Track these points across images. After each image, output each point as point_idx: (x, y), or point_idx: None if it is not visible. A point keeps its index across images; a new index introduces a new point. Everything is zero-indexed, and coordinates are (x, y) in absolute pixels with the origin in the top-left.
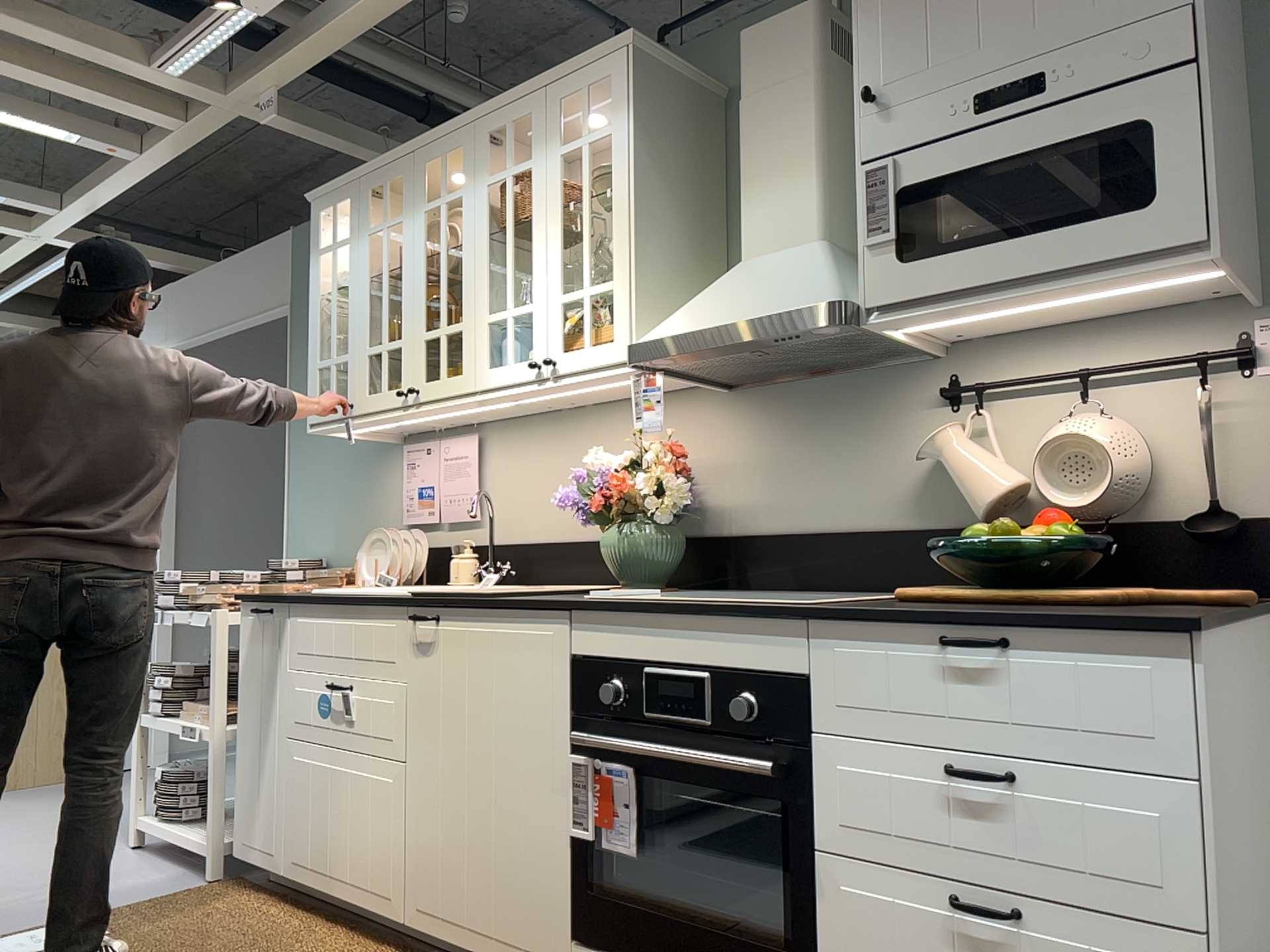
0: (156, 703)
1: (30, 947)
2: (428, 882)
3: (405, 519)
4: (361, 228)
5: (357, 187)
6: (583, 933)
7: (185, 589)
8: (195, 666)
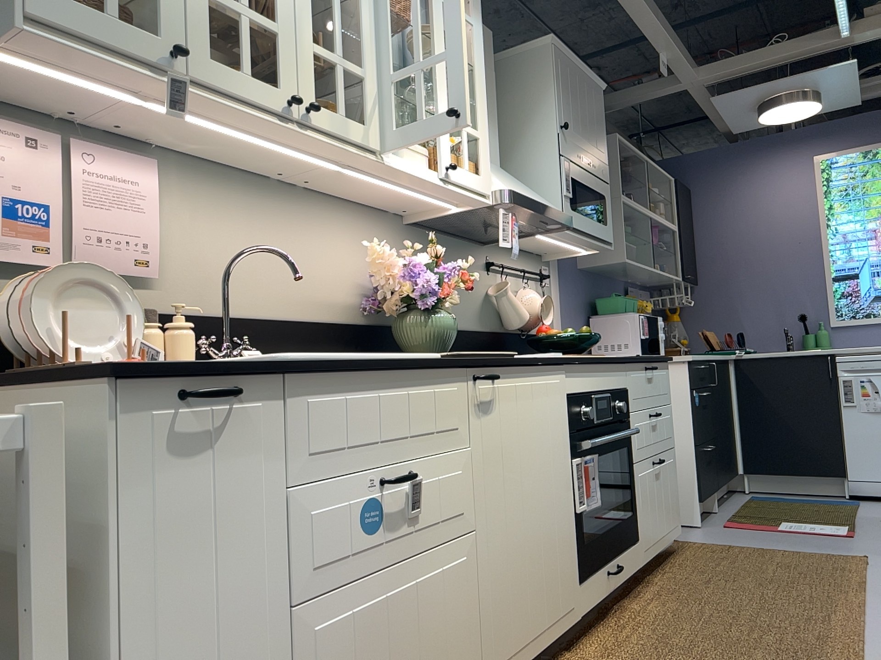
0: None
1: None
2: (503, 630)
3: None
4: None
5: None
6: (583, 572)
7: None
8: None
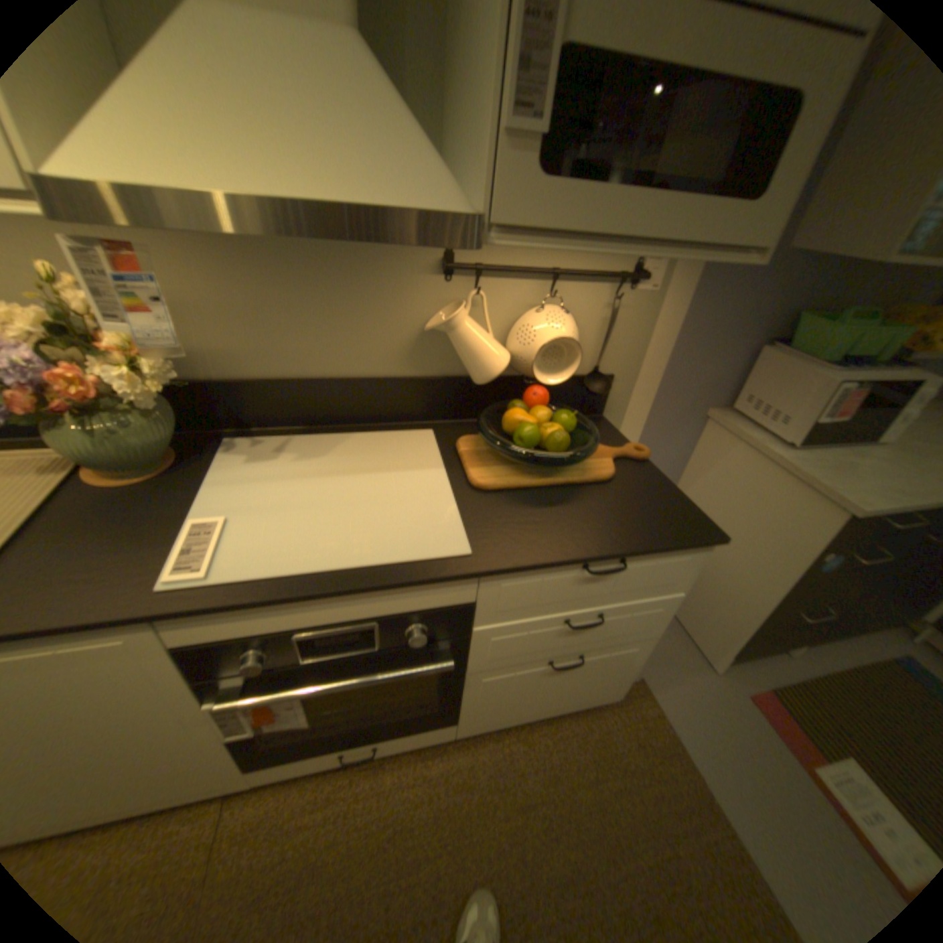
0: None
1: None
2: None
3: None
4: None
5: None
6: (254, 767)
7: None
8: None
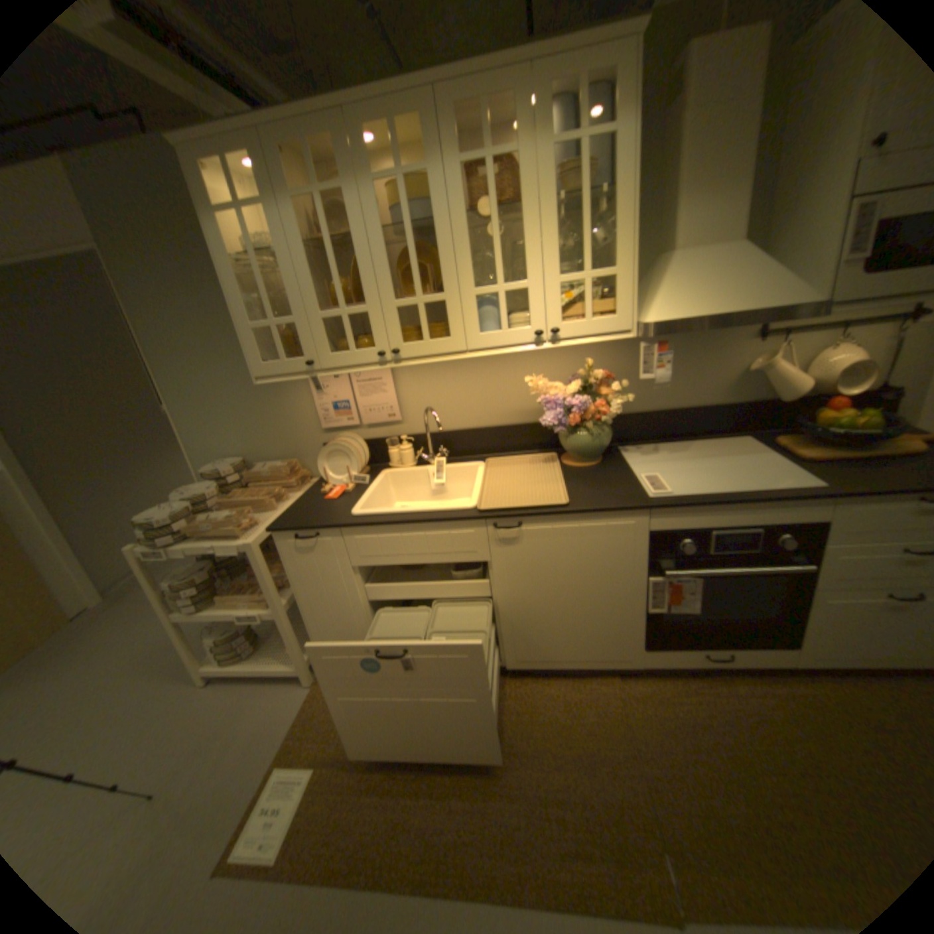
0: (184, 608)
1: (275, 821)
2: (528, 650)
3: (325, 425)
4: (276, 187)
5: (252, 136)
6: (655, 648)
7: (175, 529)
8: (199, 571)
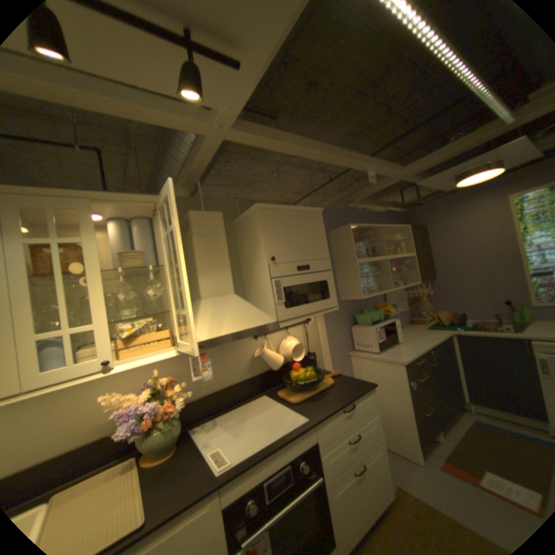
0: None
1: None
2: None
3: None
4: None
5: None
6: None
7: None
8: None
